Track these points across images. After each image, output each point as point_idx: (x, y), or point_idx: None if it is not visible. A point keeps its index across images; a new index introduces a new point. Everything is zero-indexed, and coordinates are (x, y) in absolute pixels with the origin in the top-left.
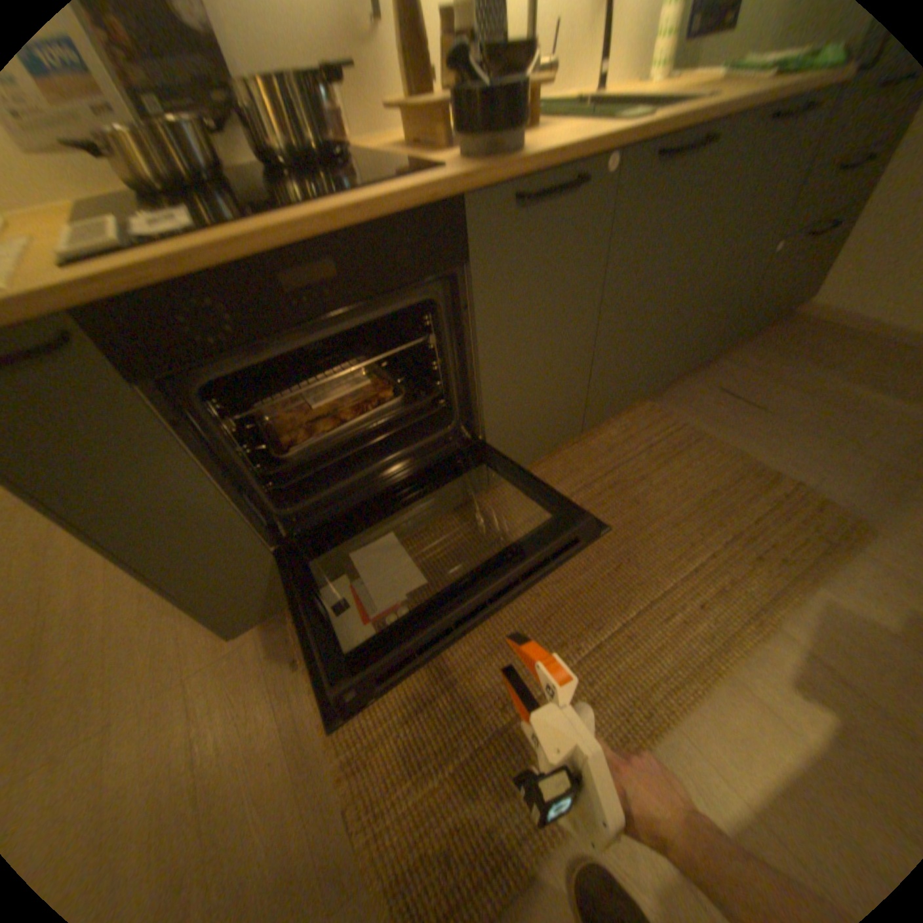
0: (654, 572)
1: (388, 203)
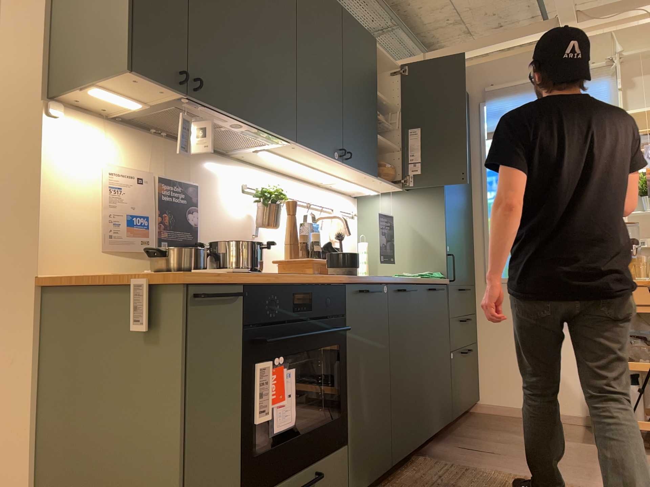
0: None
1: (325, 280)
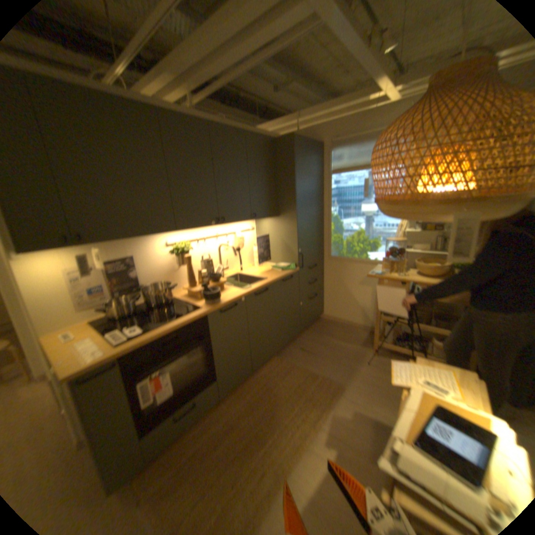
0: (281, 419)
1: (189, 319)
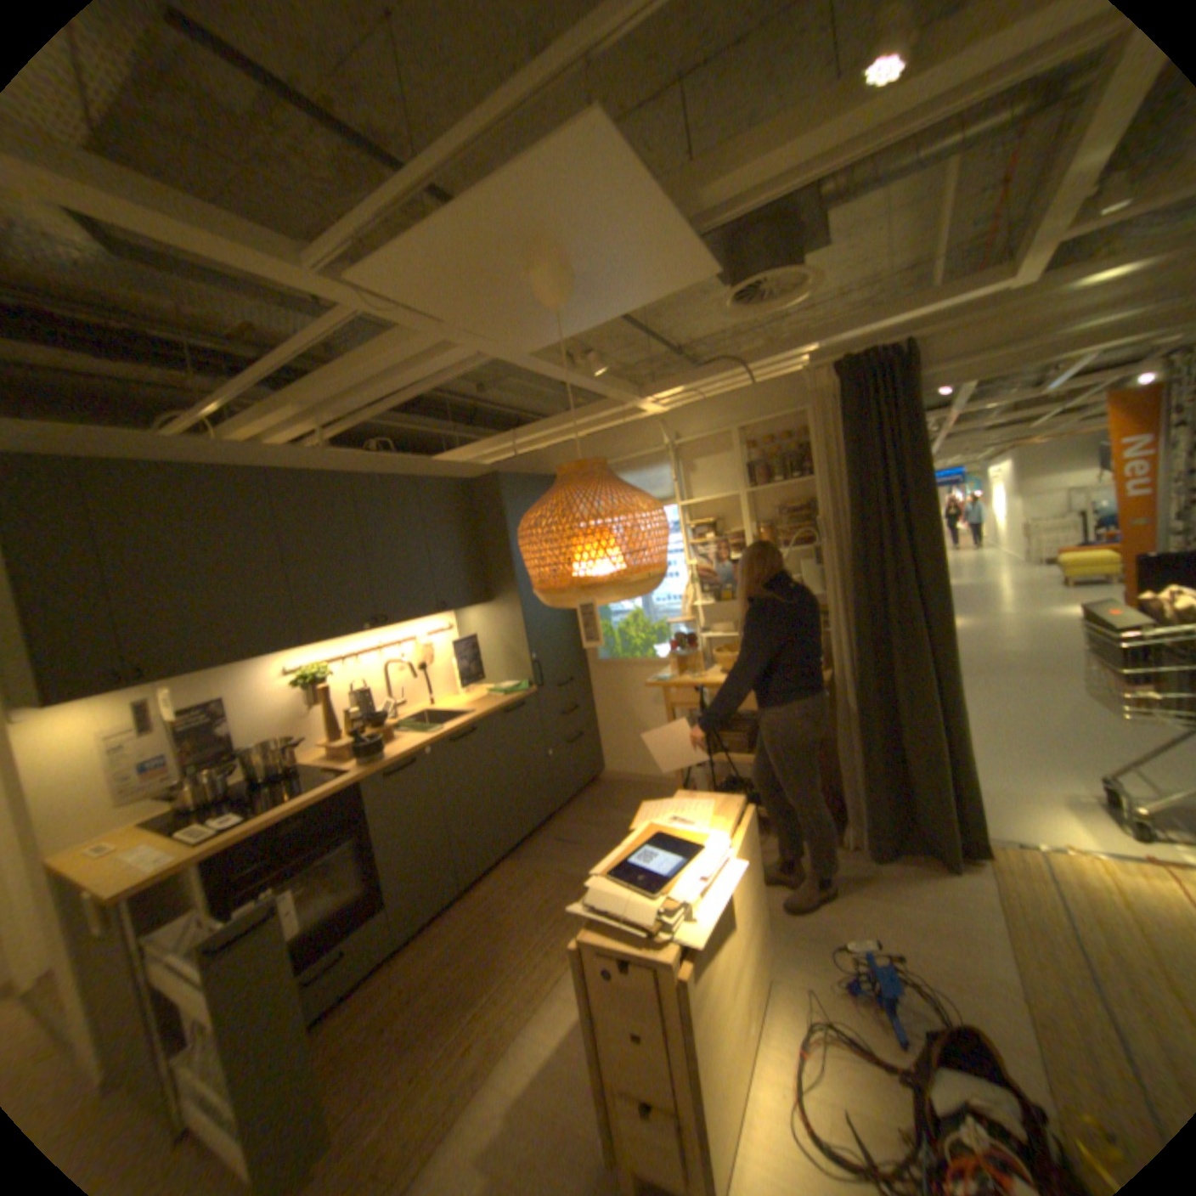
0: (508, 962)
1: (325, 794)
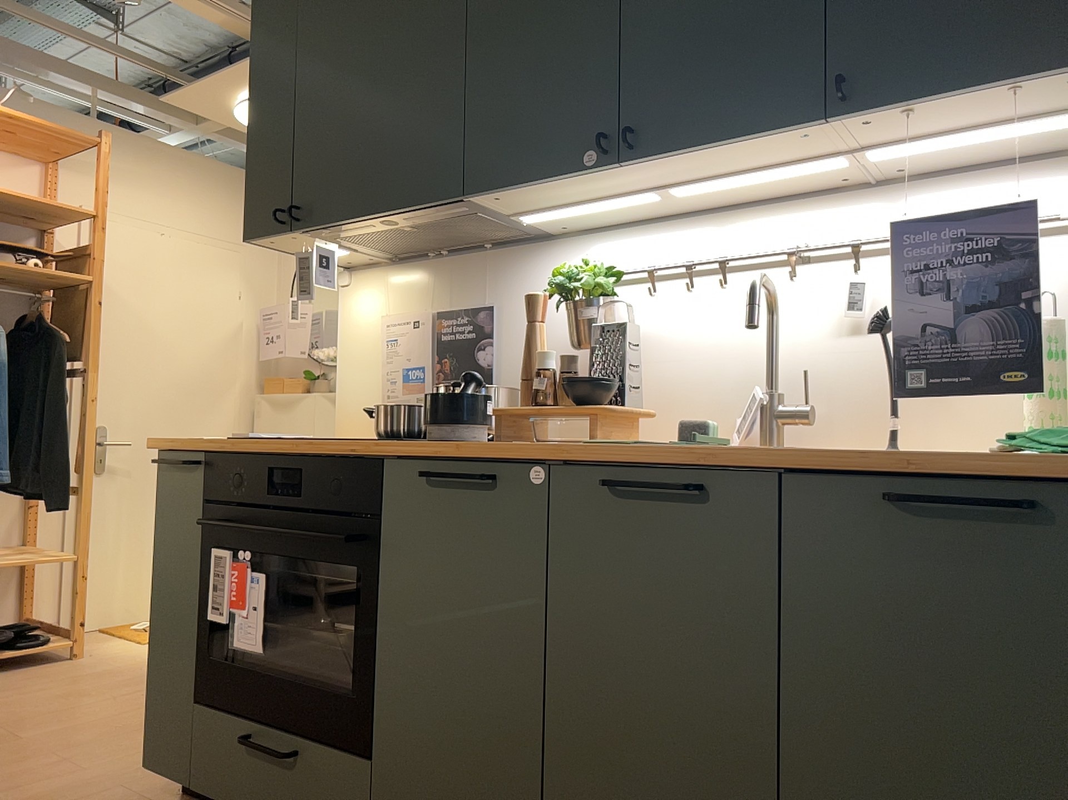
0: None
1: (340, 449)
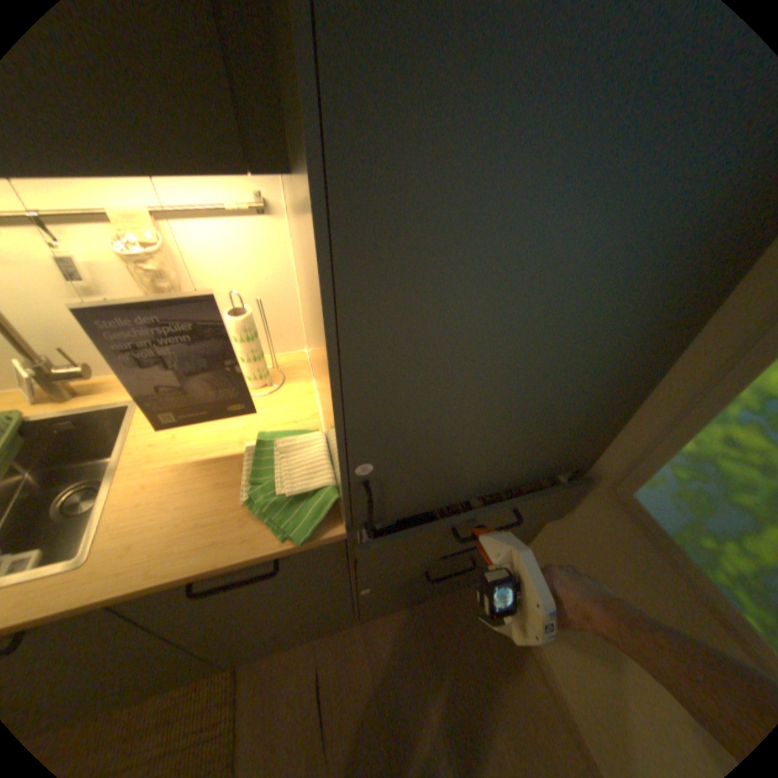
0: None
1: None
